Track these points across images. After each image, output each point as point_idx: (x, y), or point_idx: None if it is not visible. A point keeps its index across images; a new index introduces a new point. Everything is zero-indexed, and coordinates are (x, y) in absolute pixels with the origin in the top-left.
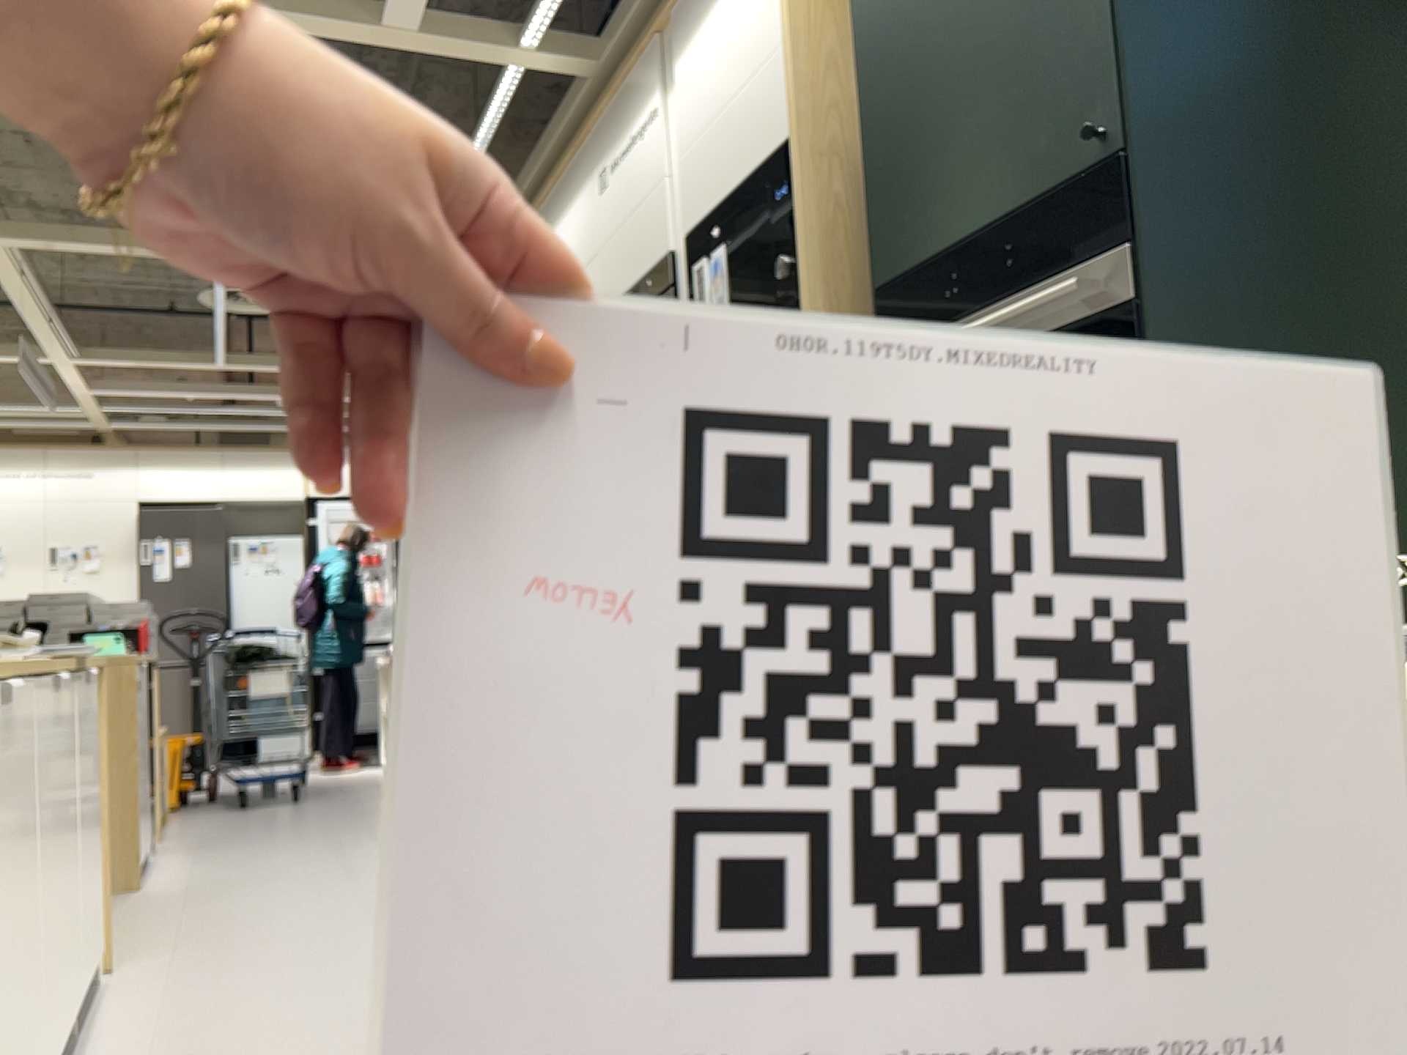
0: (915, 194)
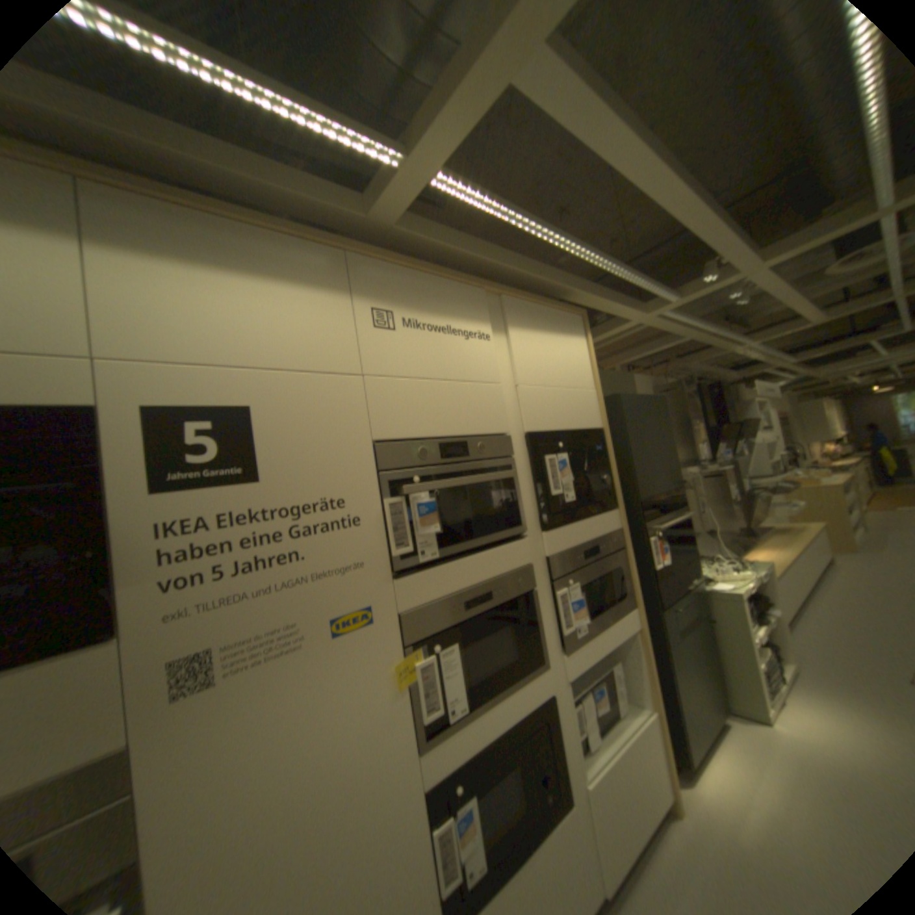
0: (646, 475)
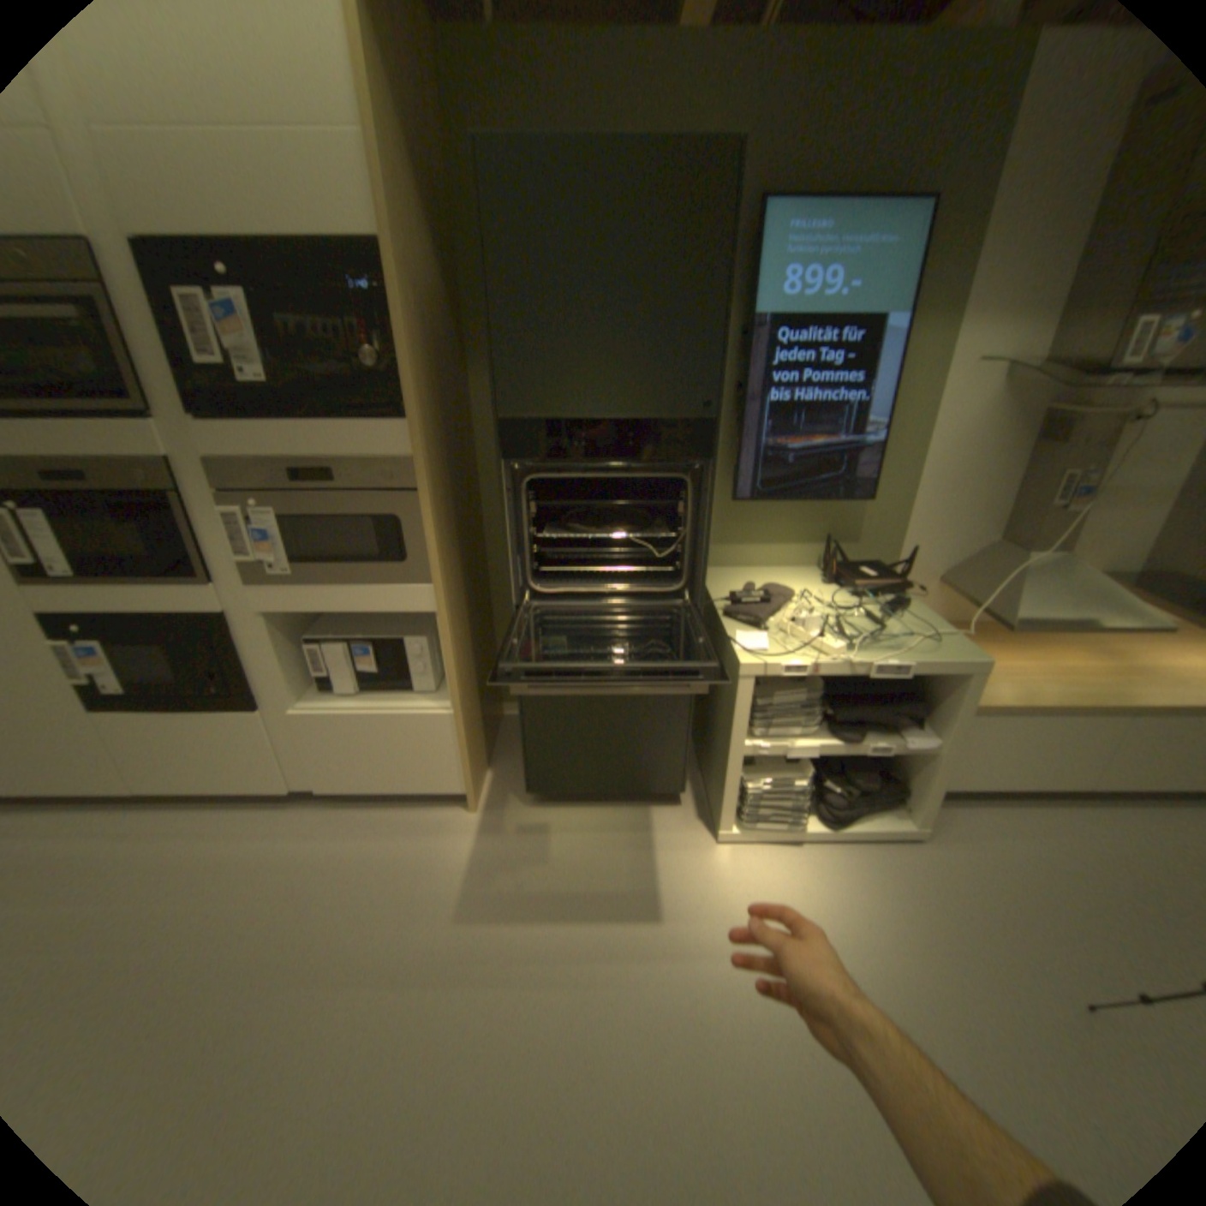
0: (536, 365)
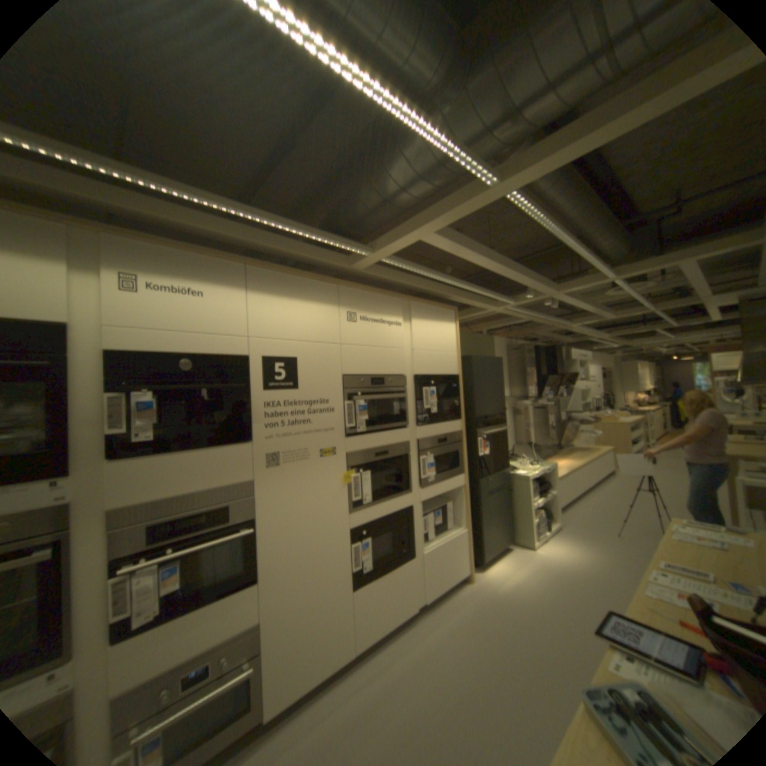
0: (481, 403)
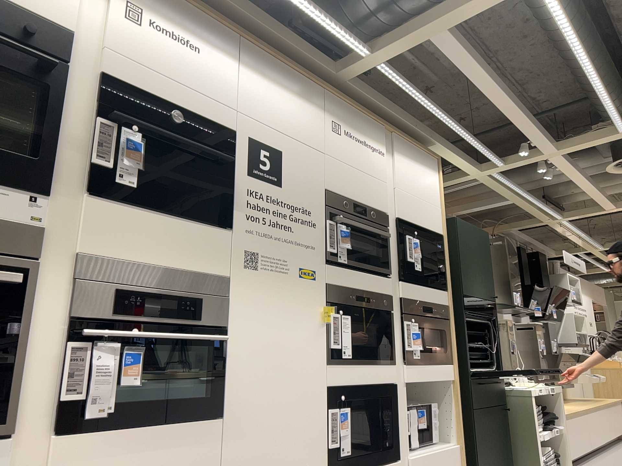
0: (468, 279)
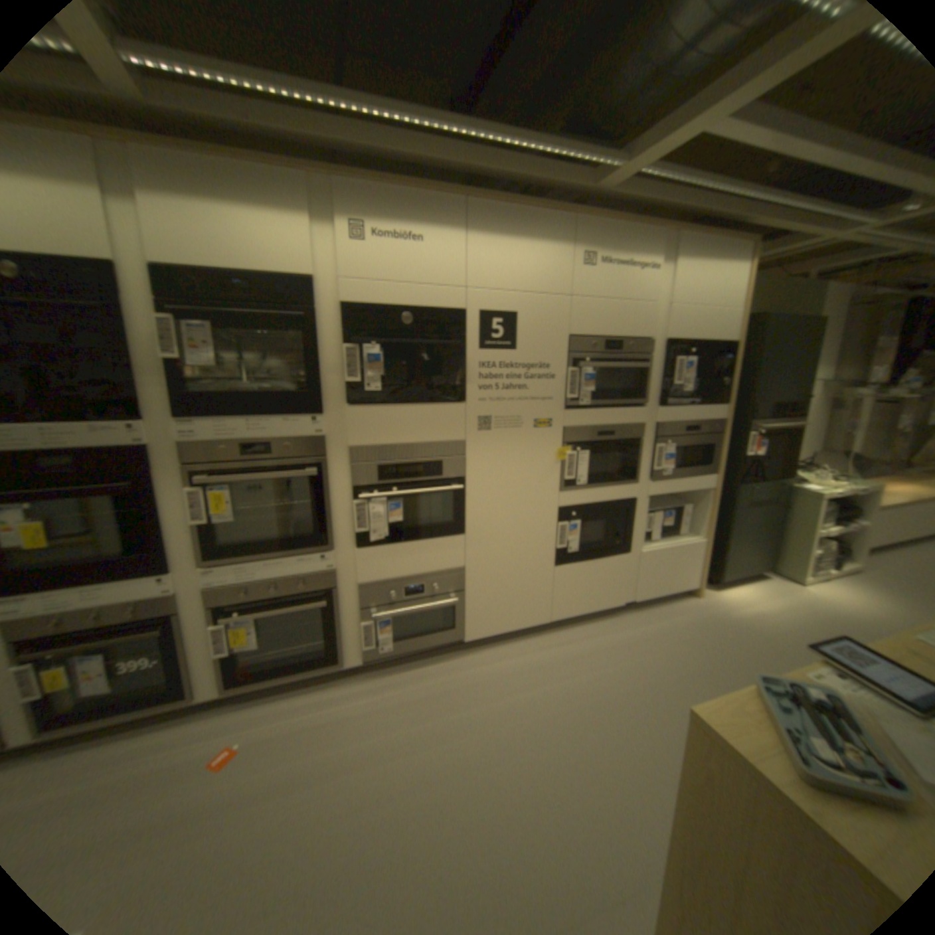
0: (770, 384)
